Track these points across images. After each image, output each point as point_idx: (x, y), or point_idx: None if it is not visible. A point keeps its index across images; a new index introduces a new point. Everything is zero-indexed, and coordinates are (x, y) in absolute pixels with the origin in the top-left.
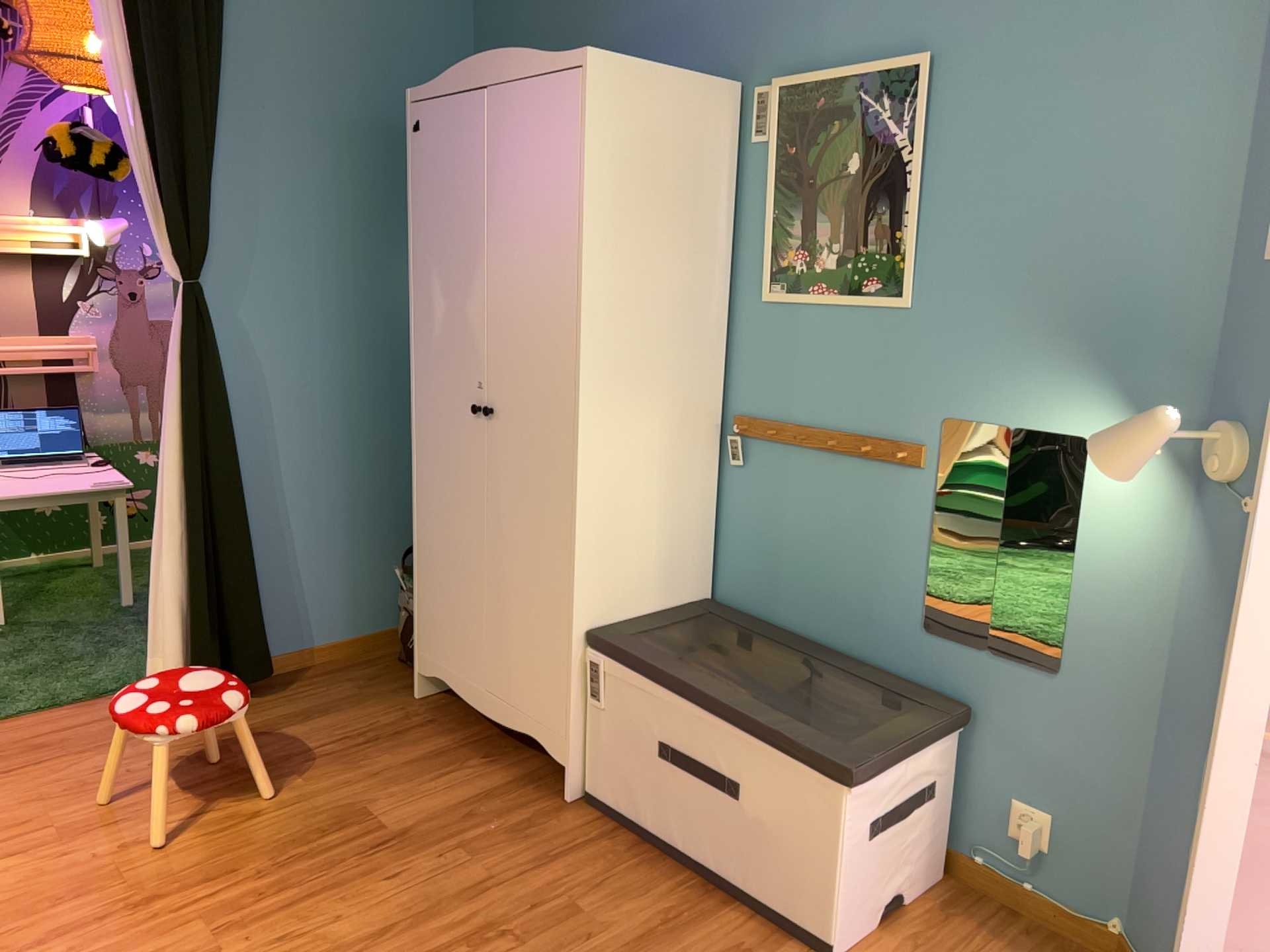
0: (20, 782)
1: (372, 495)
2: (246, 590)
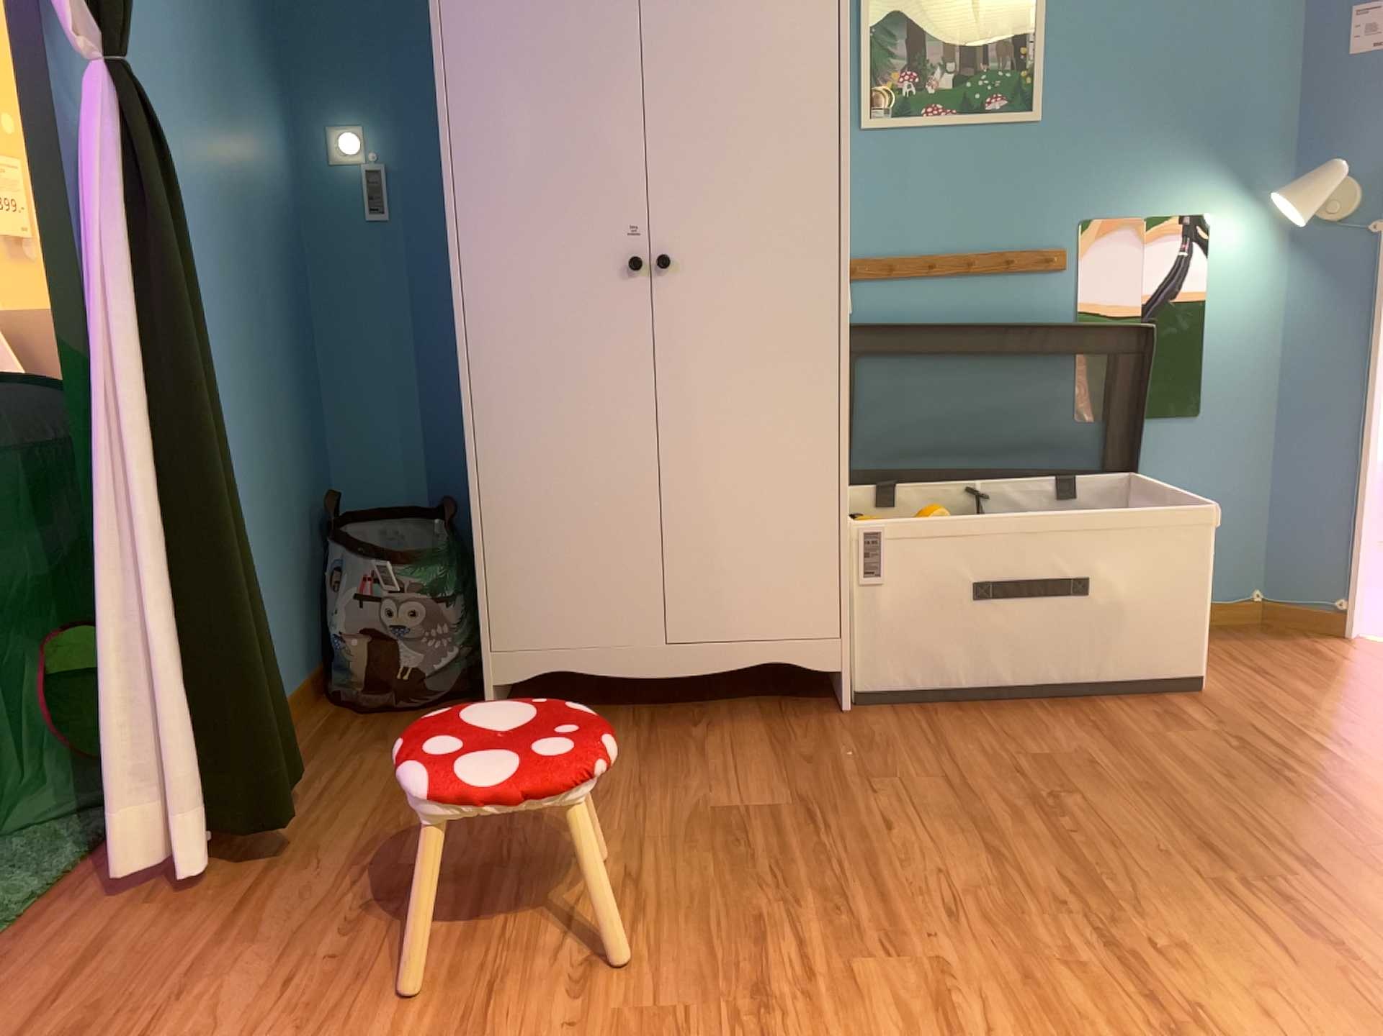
0: None
1: (267, 475)
2: (261, 633)
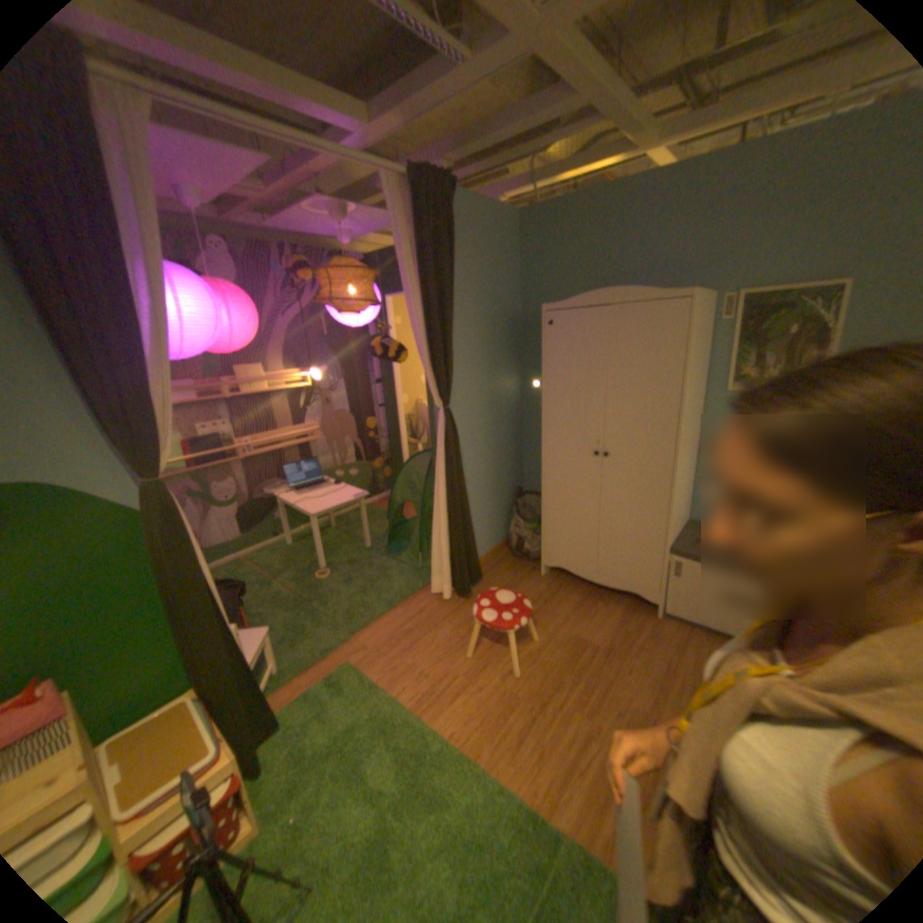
0: (422, 653)
1: (495, 486)
2: (473, 543)
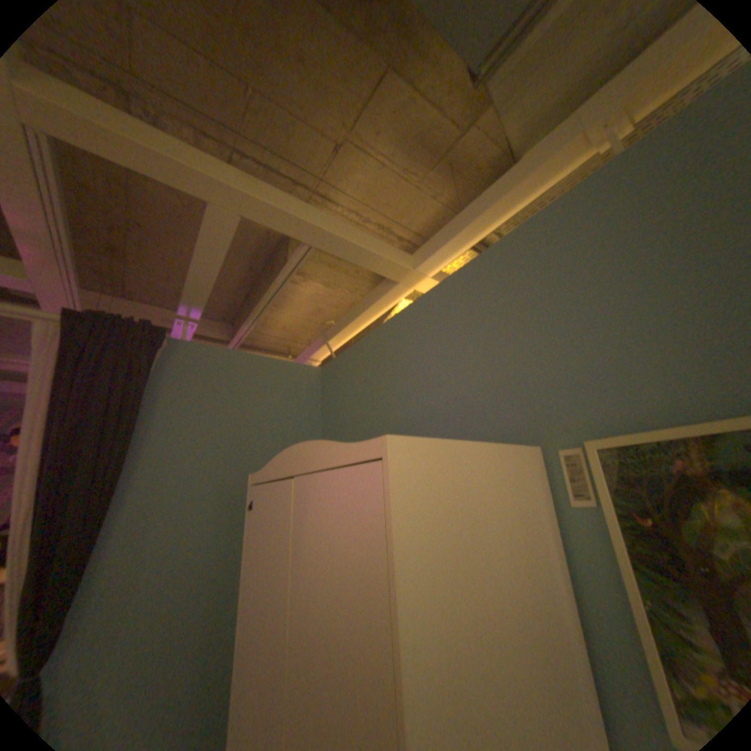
0: None
1: None
2: None
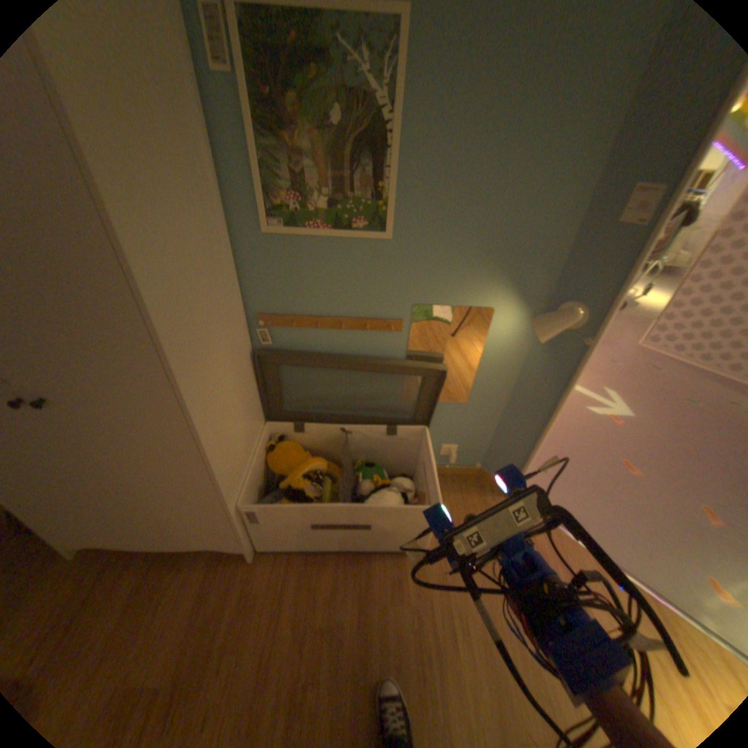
0: None
1: None
2: None
